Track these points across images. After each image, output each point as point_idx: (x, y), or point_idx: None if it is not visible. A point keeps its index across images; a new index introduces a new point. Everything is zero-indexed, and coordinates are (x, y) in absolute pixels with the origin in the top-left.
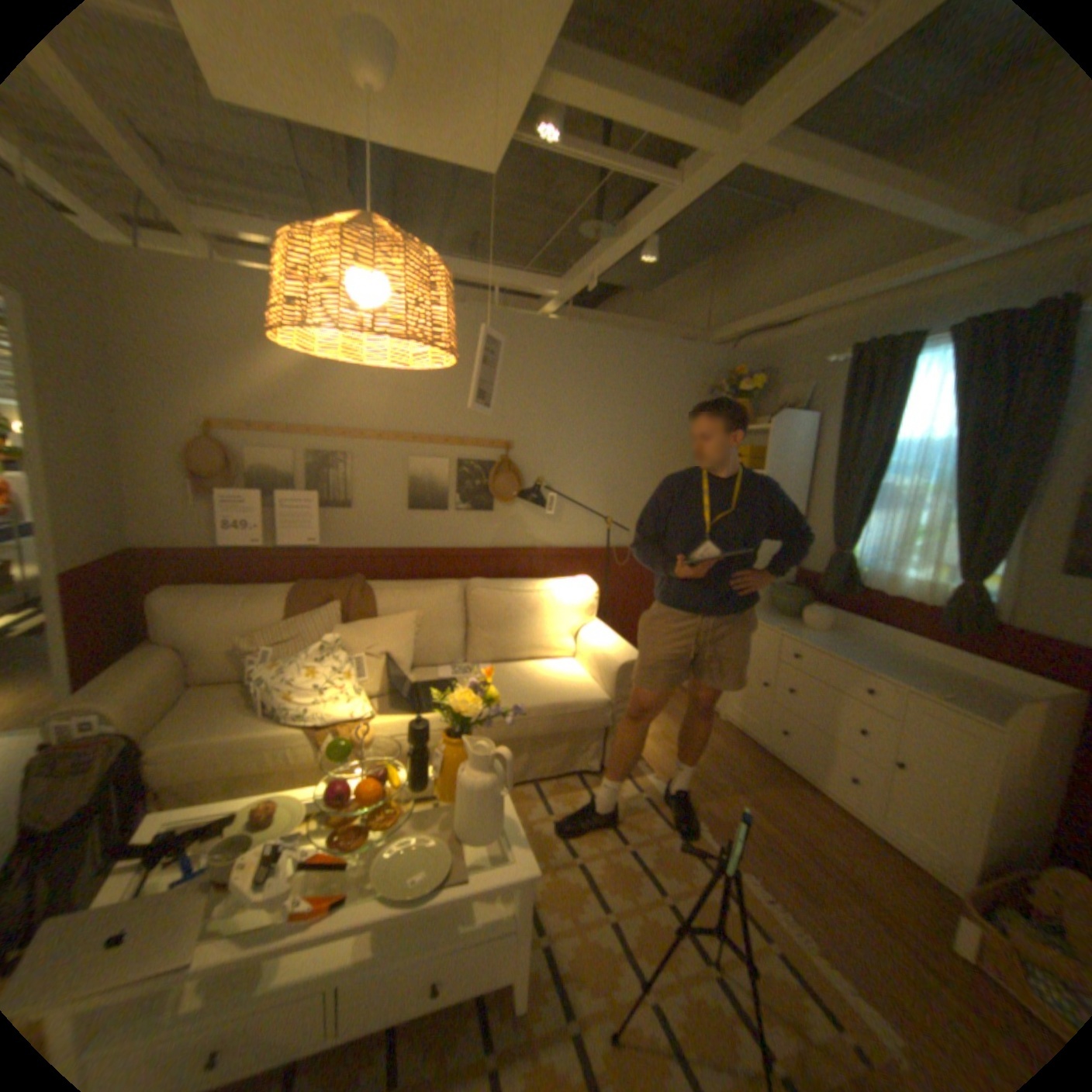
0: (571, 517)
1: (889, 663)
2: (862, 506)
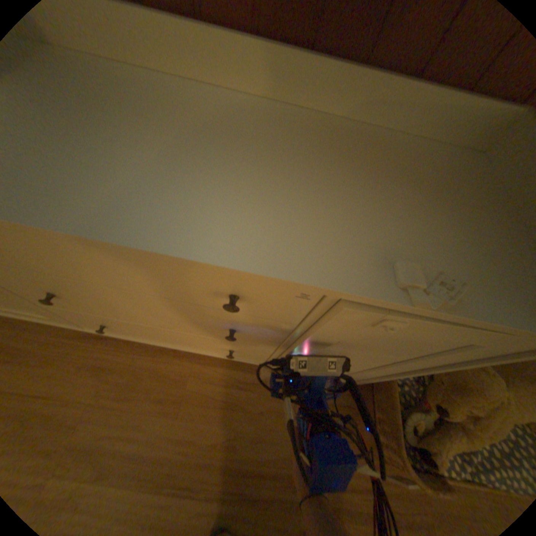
0: None
1: (225, 165)
2: None
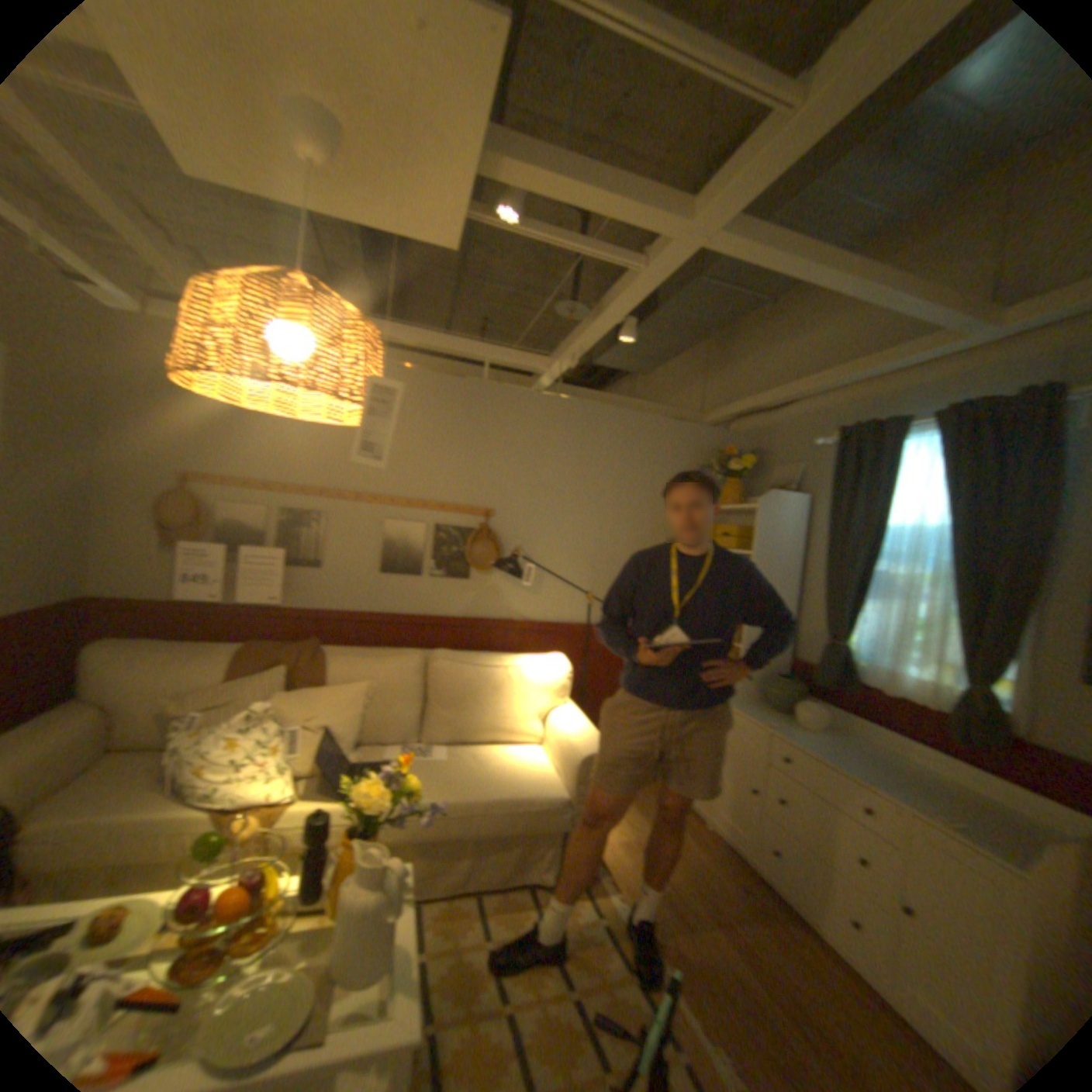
0: (552, 589)
1: (890, 777)
2: (857, 593)
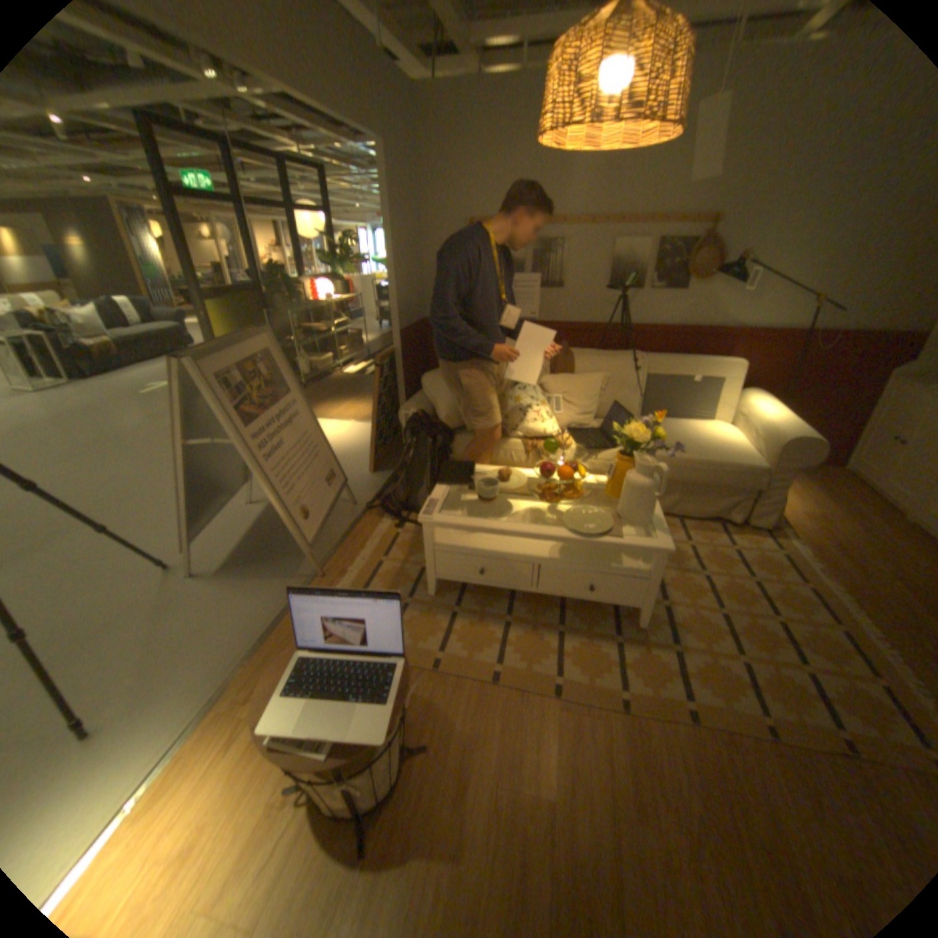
0: (776, 293)
1: None
2: None
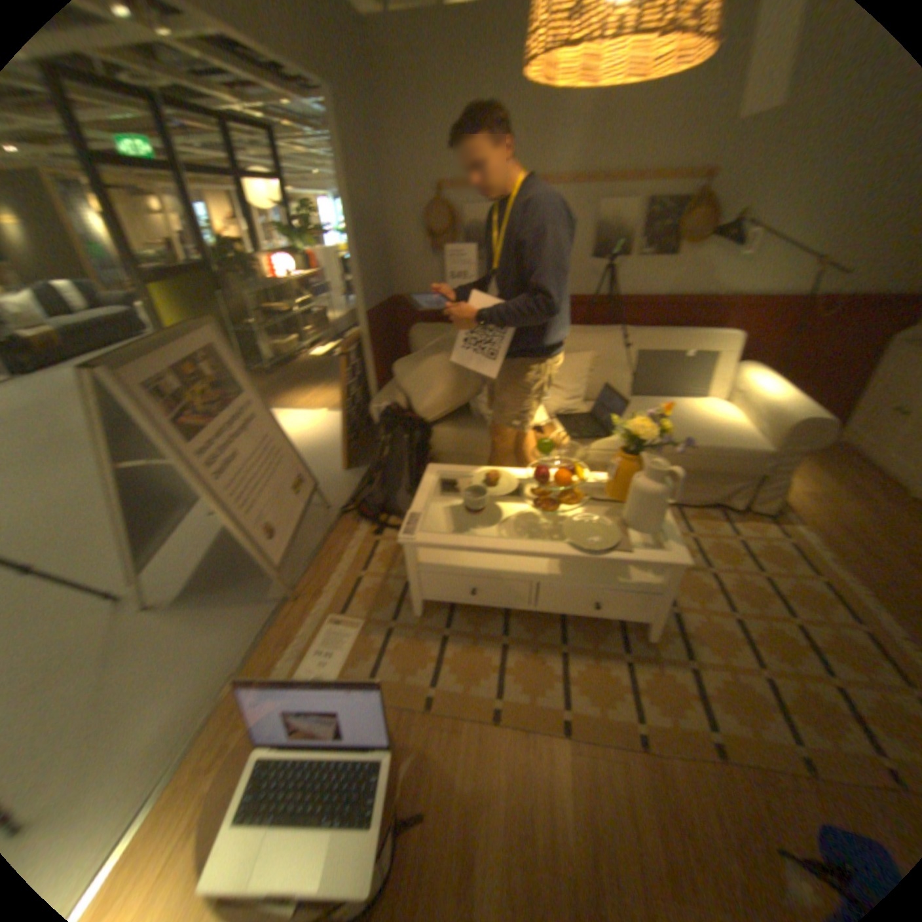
0: (774, 257)
1: None
2: None
